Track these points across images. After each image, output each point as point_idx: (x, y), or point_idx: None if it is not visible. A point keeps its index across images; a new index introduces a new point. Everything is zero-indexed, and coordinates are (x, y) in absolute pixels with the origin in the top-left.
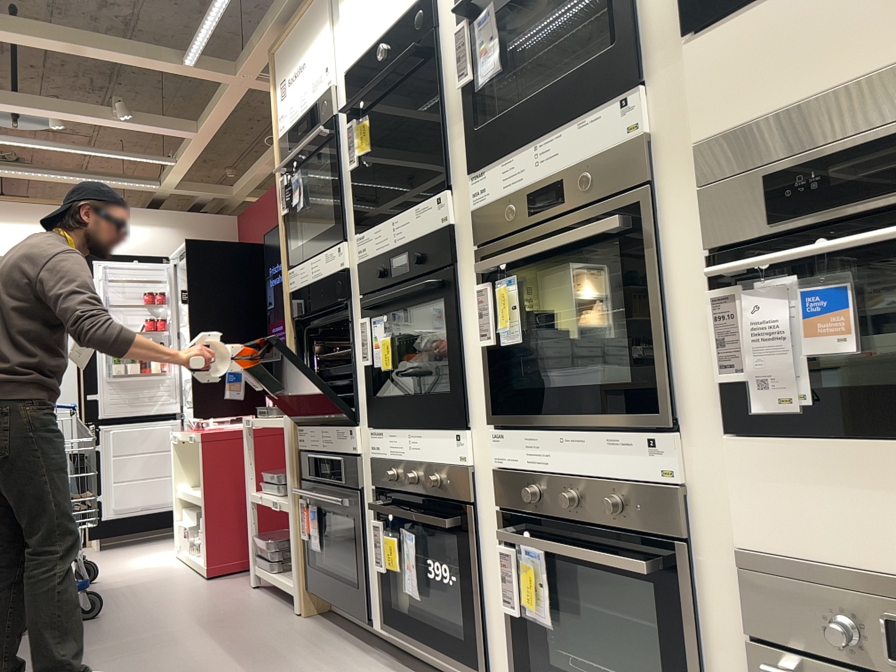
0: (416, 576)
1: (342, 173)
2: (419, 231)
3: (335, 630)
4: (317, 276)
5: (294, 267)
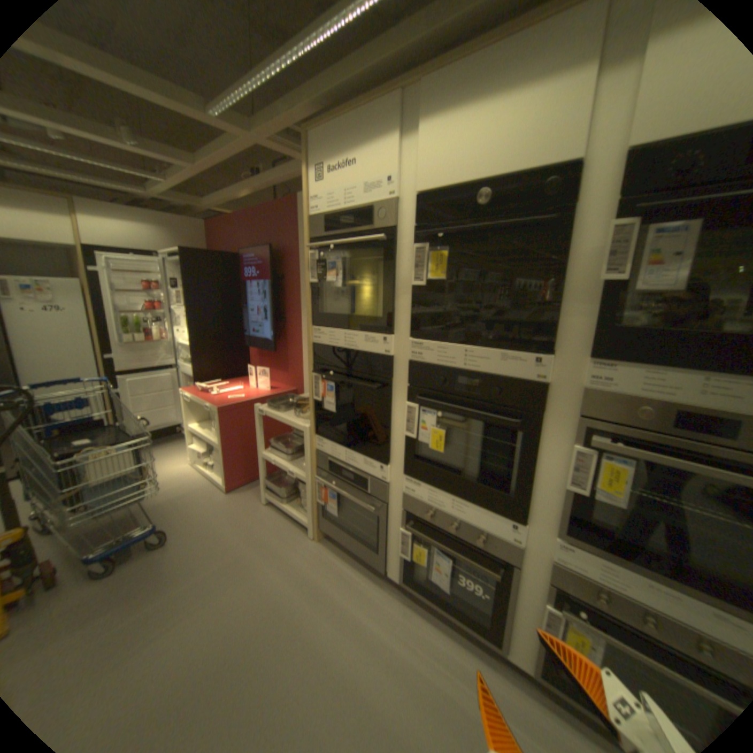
0: (450, 582)
1: (396, 279)
2: (503, 372)
3: (345, 559)
4: (353, 347)
5: (318, 325)
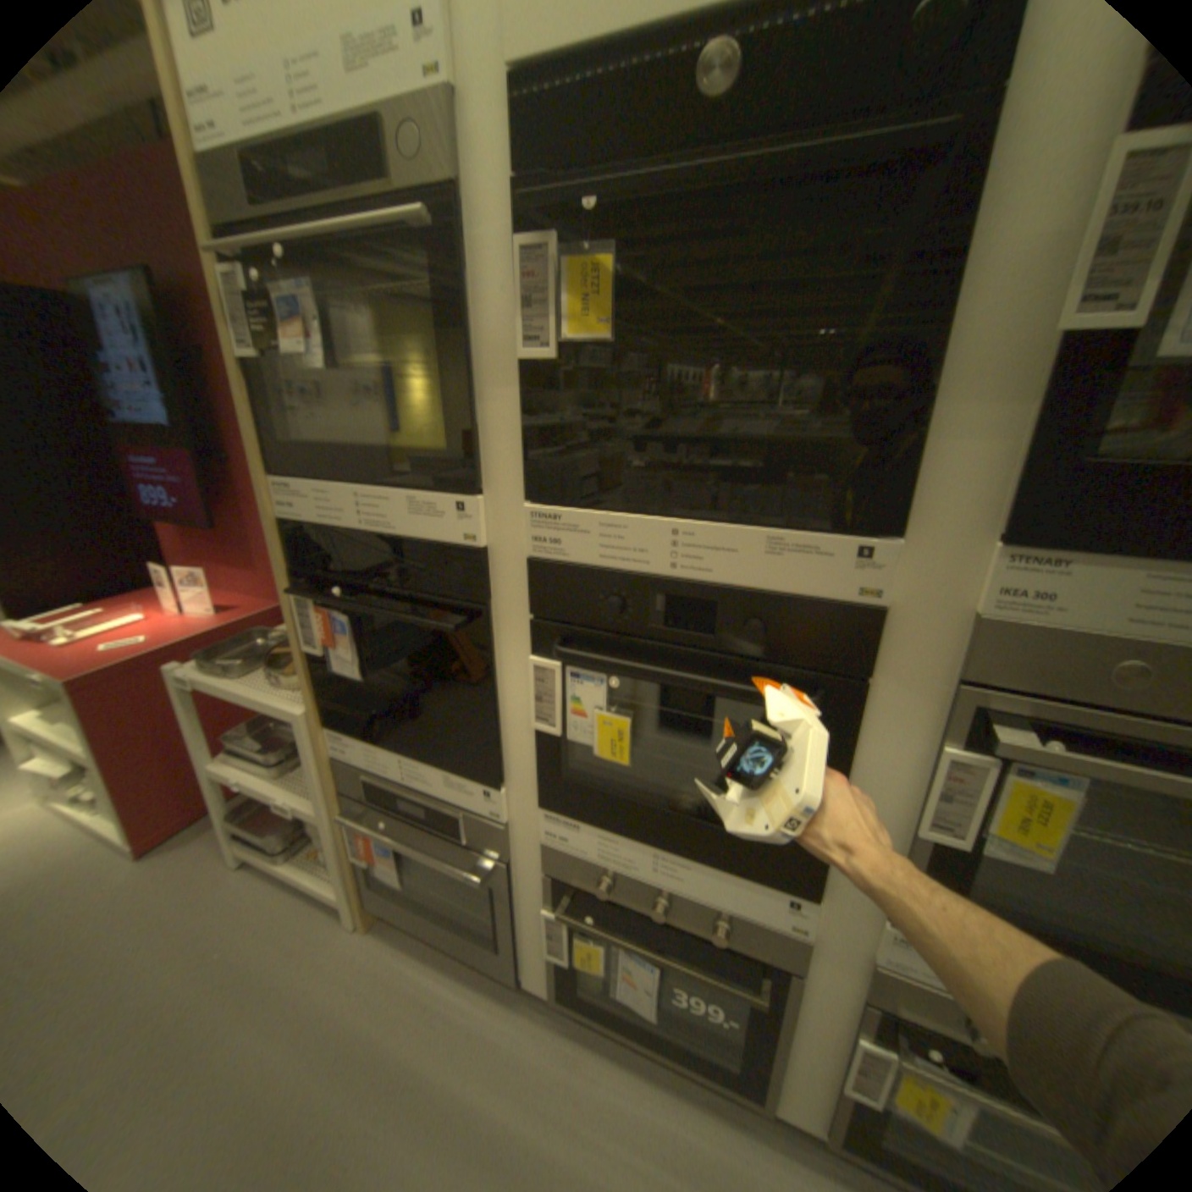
0: (656, 1005)
1: (475, 342)
2: (774, 581)
3: (430, 958)
4: (383, 527)
5: (286, 472)
